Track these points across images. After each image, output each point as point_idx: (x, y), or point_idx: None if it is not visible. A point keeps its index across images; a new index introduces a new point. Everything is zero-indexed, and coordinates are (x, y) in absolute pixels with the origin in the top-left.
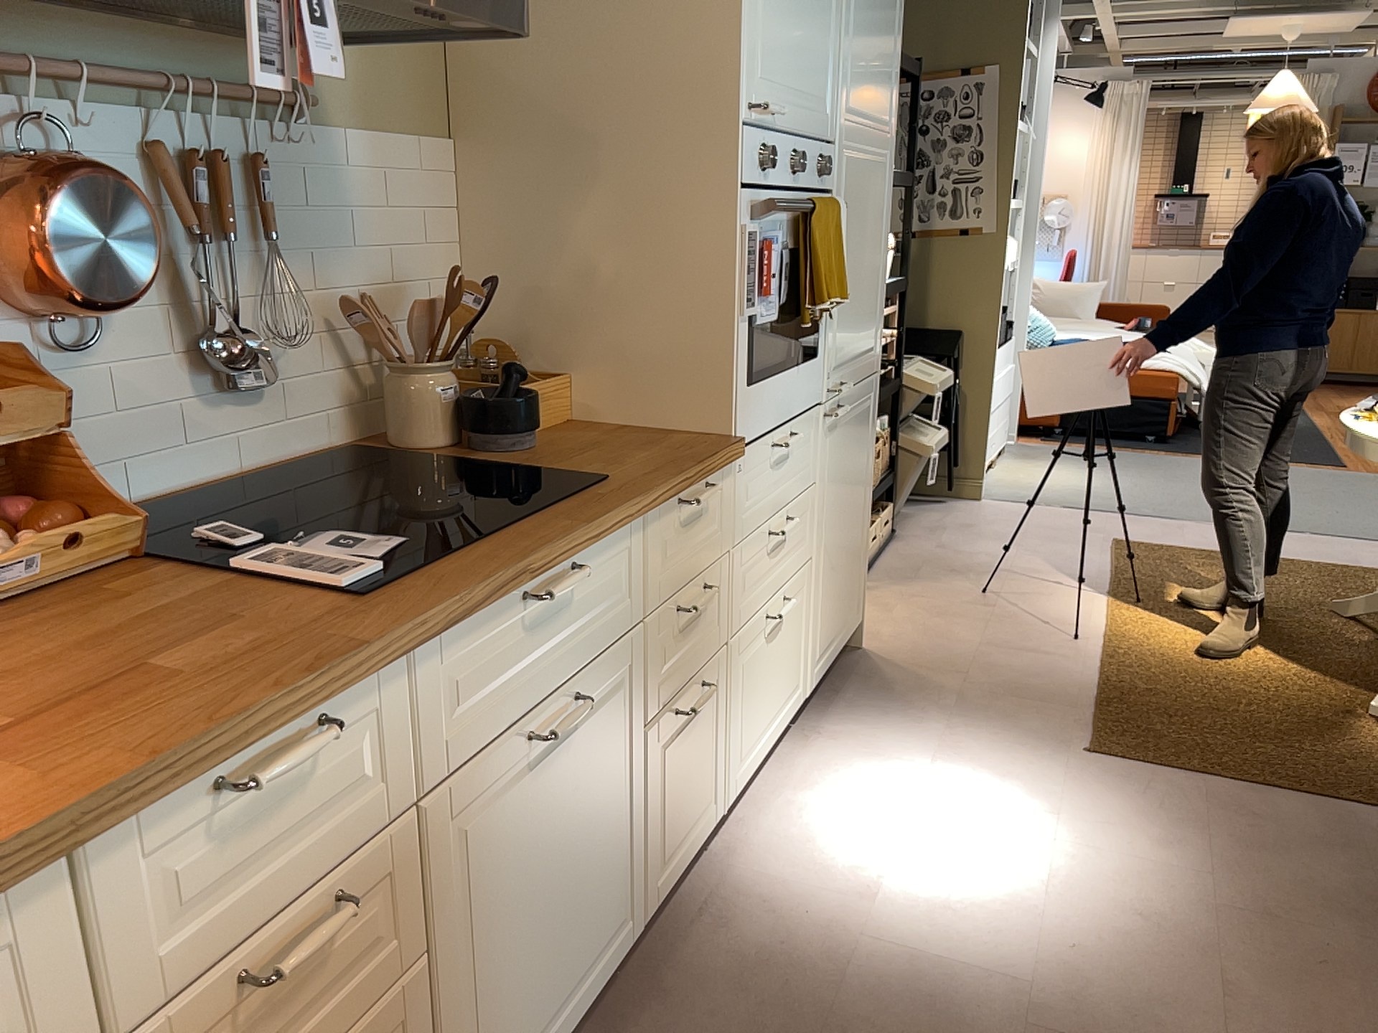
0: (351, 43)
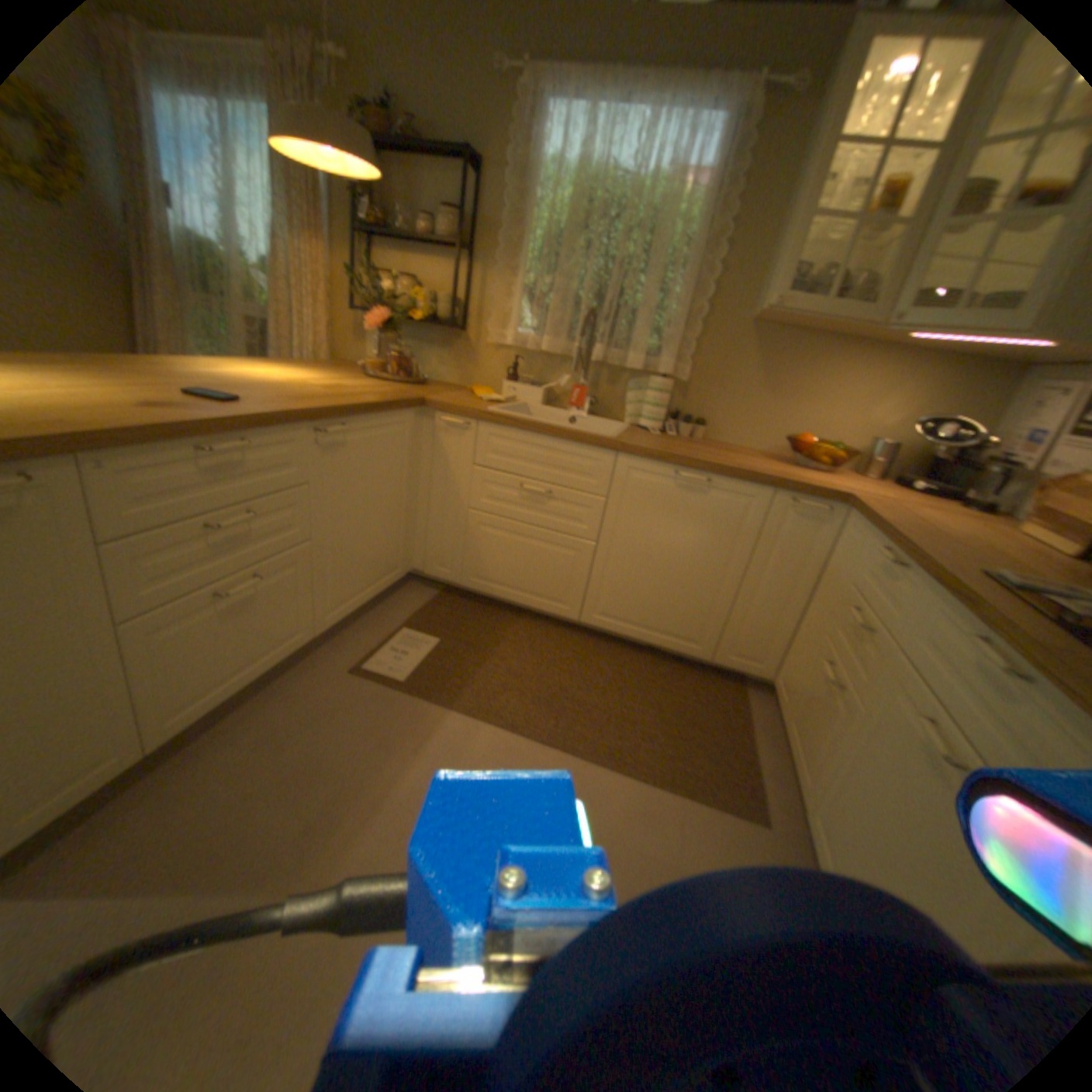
0: None
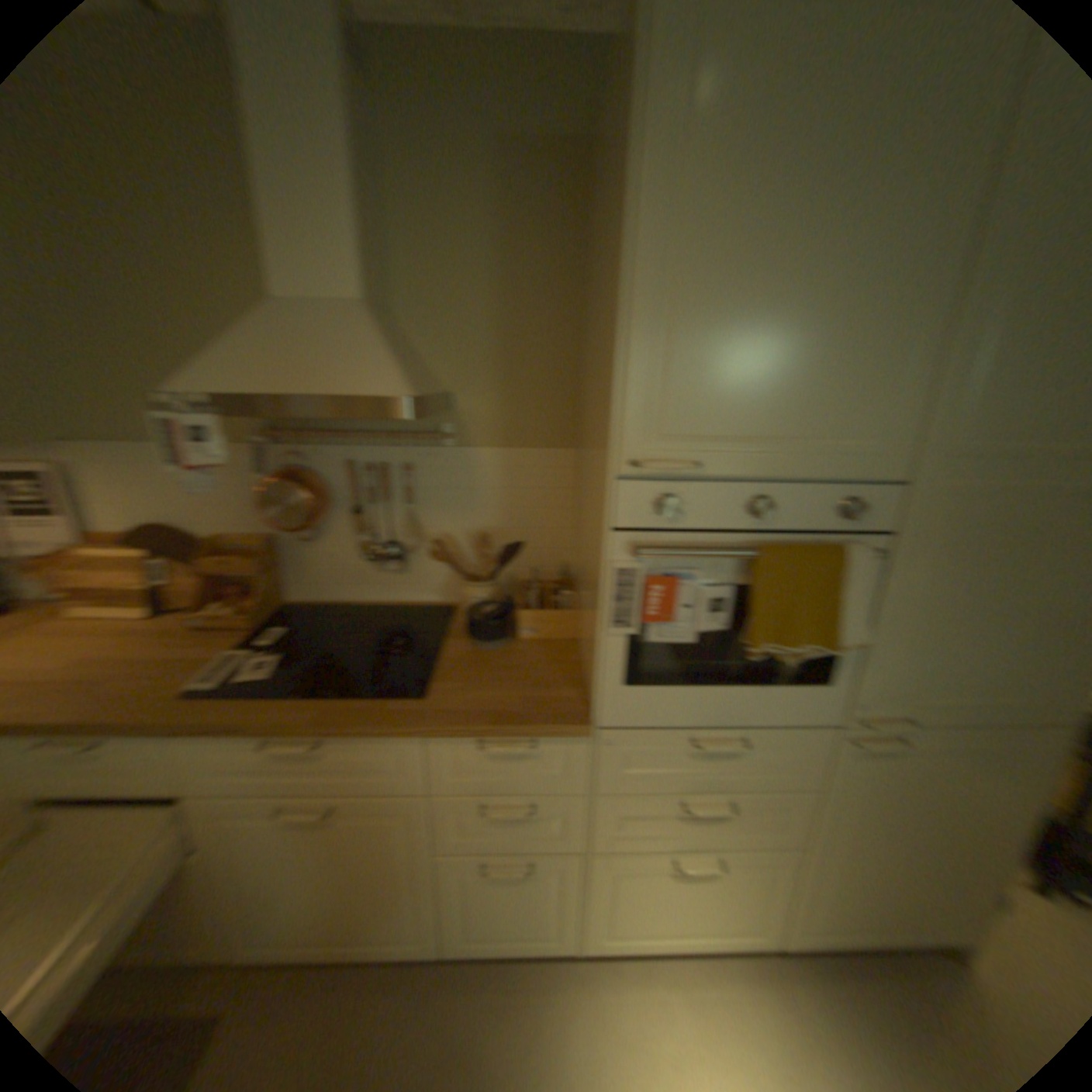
0: (480, 397)
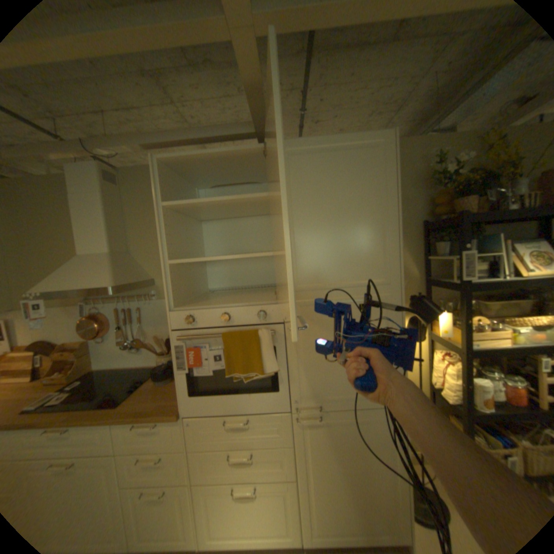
0: None
